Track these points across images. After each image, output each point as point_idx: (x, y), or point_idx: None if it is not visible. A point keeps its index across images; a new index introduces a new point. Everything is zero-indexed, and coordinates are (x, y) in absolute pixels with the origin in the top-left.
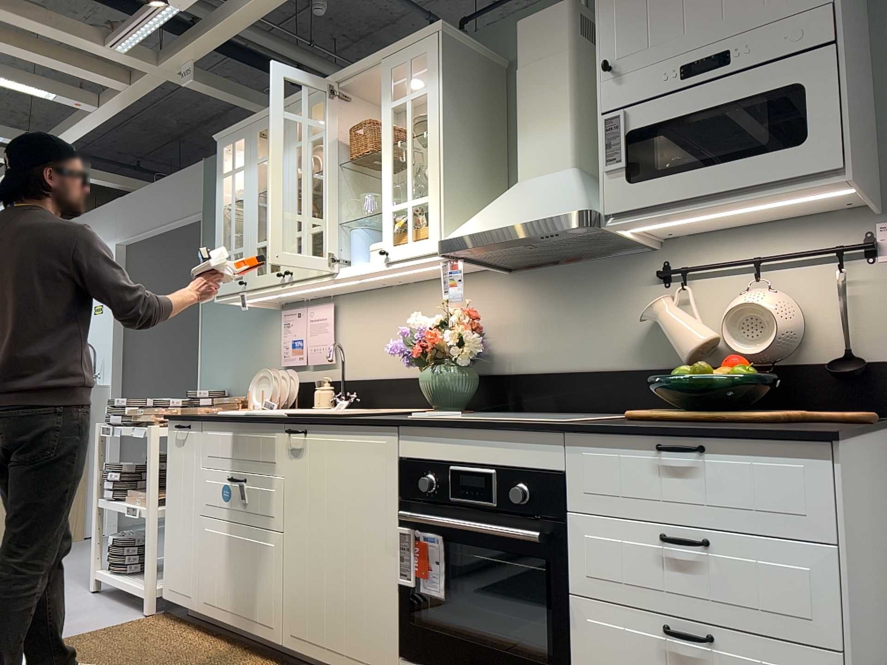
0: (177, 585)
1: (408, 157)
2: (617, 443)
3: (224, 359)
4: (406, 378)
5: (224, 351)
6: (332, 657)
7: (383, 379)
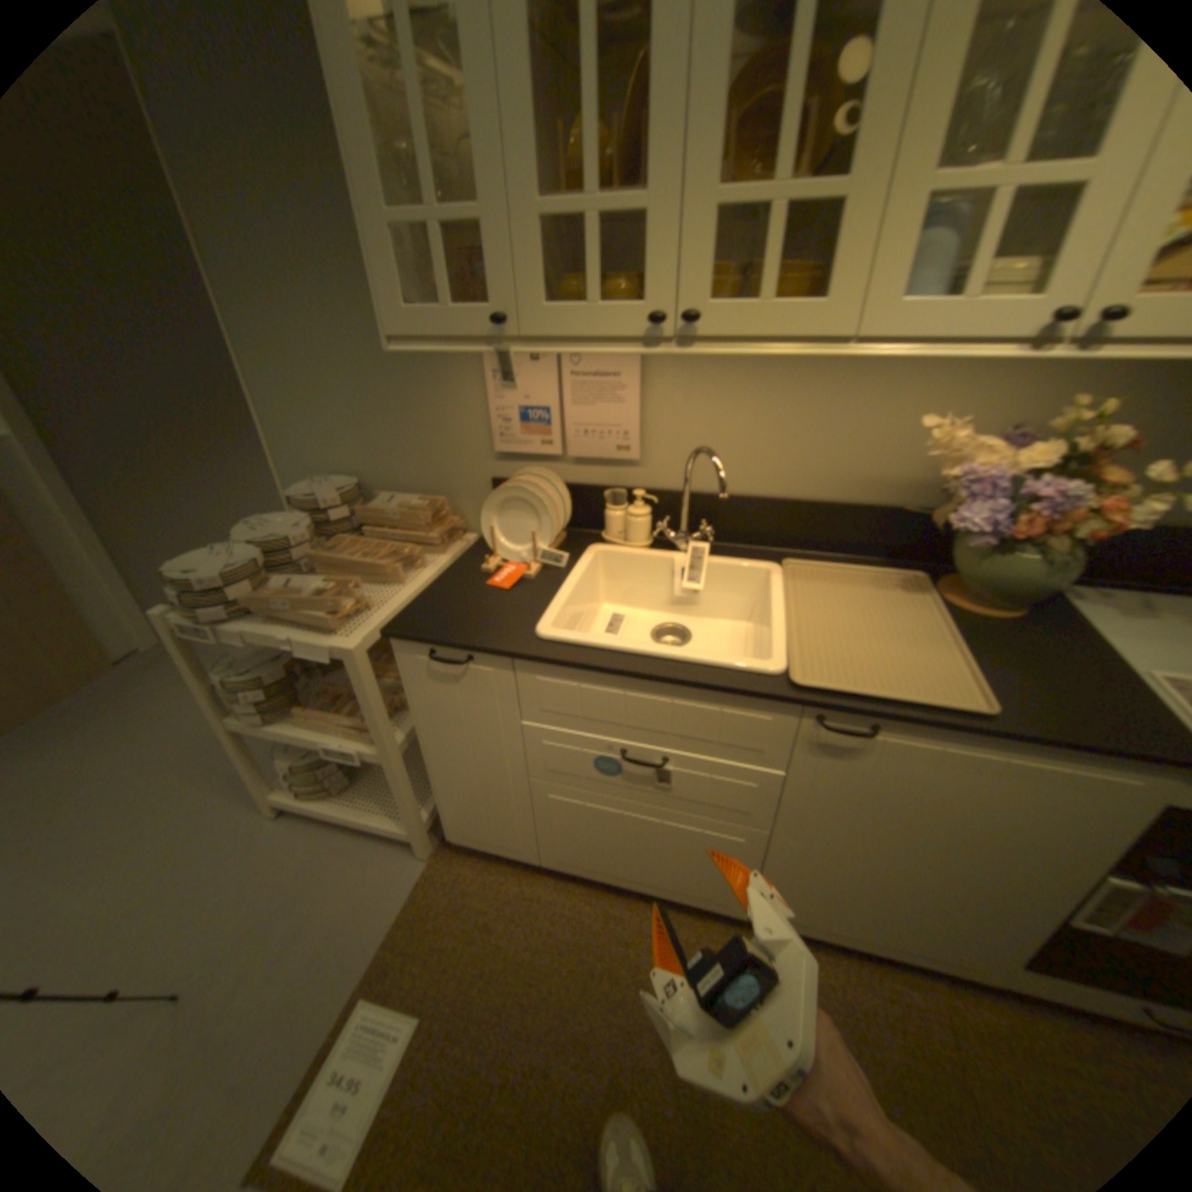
0: (483, 838)
1: None
2: None
3: (325, 419)
4: (817, 501)
5: (320, 402)
6: (865, 947)
7: (762, 497)
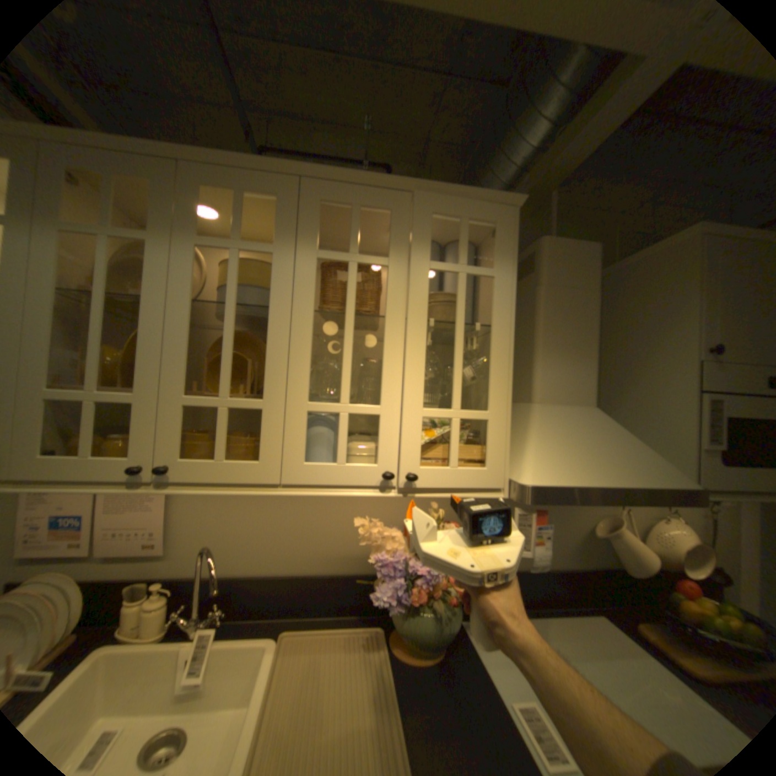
0: None
1: (458, 349)
2: None
3: None
4: (306, 576)
5: None
6: None
7: (265, 577)
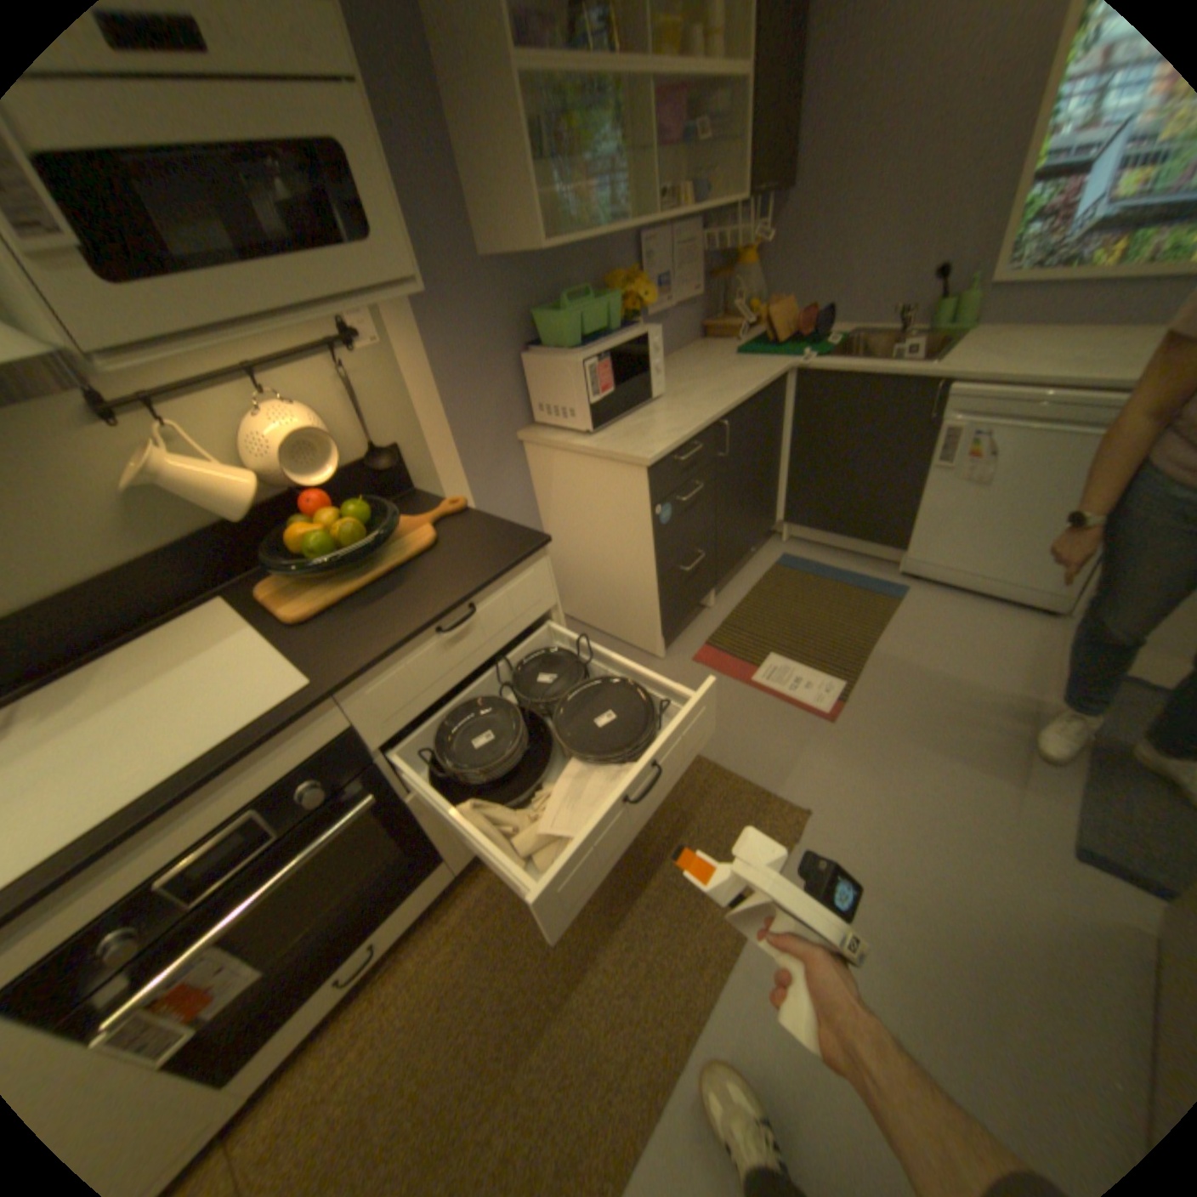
0: None
1: None
2: (396, 657)
3: None
4: None
5: None
6: None
7: None
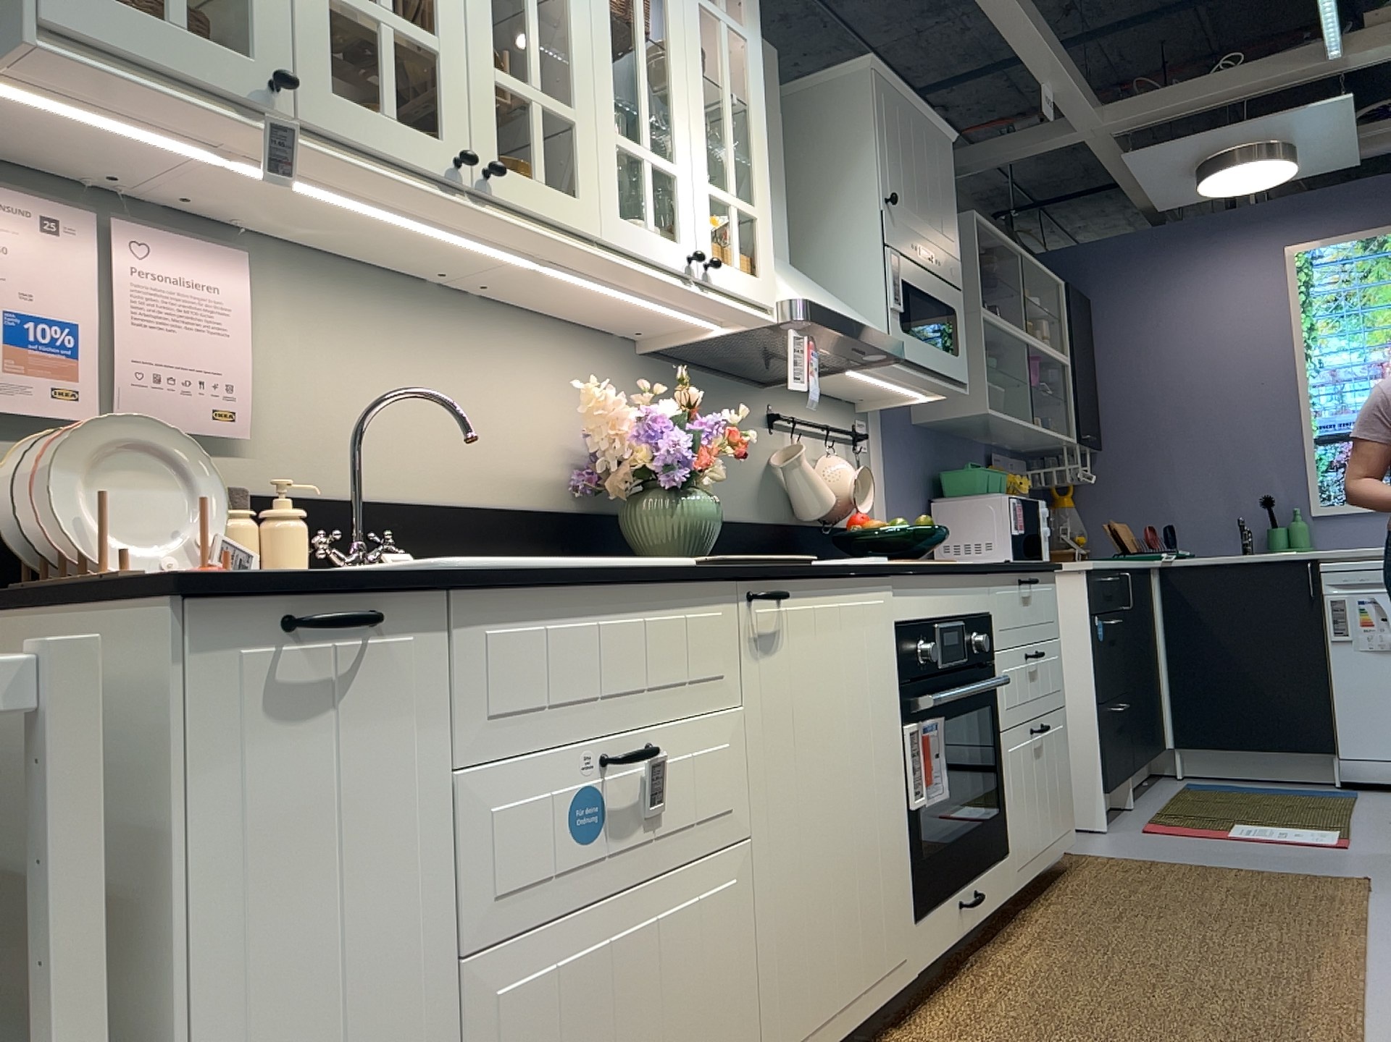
0: None
1: (730, 120)
2: (1008, 580)
3: None
4: (476, 507)
5: None
6: (846, 1019)
7: (419, 504)
